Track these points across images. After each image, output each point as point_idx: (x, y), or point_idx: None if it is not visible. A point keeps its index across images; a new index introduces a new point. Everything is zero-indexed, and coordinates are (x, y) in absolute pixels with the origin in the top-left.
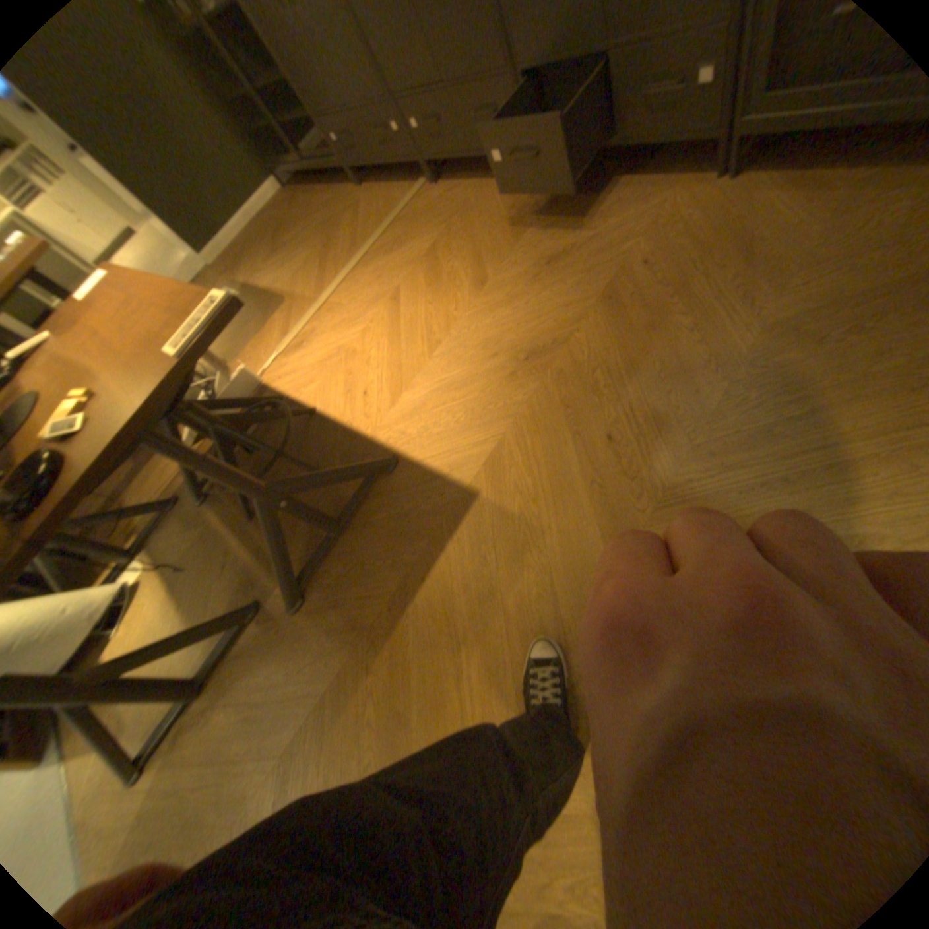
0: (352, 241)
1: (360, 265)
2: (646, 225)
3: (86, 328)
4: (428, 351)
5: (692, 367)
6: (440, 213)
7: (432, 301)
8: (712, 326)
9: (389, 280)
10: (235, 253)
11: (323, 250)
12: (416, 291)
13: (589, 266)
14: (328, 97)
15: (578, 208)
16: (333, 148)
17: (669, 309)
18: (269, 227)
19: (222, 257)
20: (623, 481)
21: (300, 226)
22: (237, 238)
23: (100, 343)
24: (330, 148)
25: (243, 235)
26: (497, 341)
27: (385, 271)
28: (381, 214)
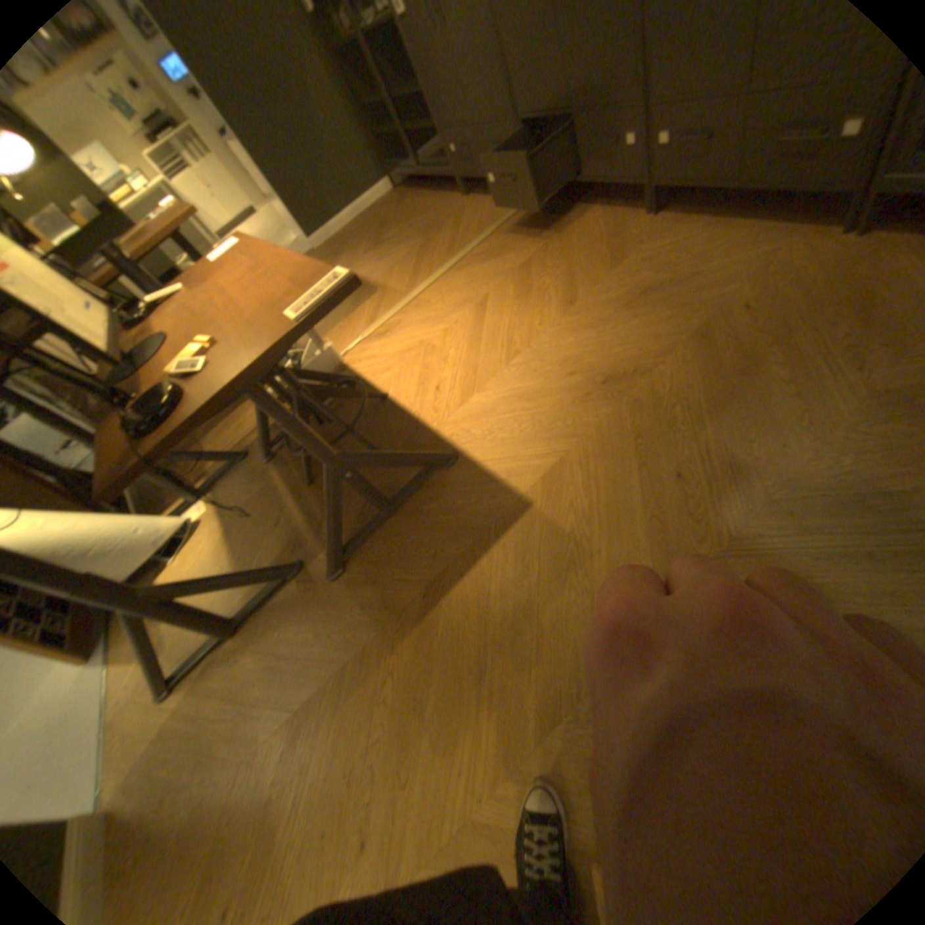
0: (449, 246)
1: (453, 269)
2: (754, 270)
3: (215, 285)
4: (505, 359)
5: (782, 420)
6: (540, 230)
7: (518, 312)
8: (812, 382)
9: (479, 287)
10: (339, 241)
11: (421, 250)
12: (504, 300)
13: (685, 302)
14: (456, 111)
15: (683, 244)
16: (448, 158)
17: (766, 358)
18: (375, 222)
19: (327, 243)
20: (685, 521)
21: (403, 225)
22: (344, 228)
23: (225, 299)
24: (446, 157)
25: (349, 226)
26: (576, 361)
27: (476, 278)
28: (482, 224)
